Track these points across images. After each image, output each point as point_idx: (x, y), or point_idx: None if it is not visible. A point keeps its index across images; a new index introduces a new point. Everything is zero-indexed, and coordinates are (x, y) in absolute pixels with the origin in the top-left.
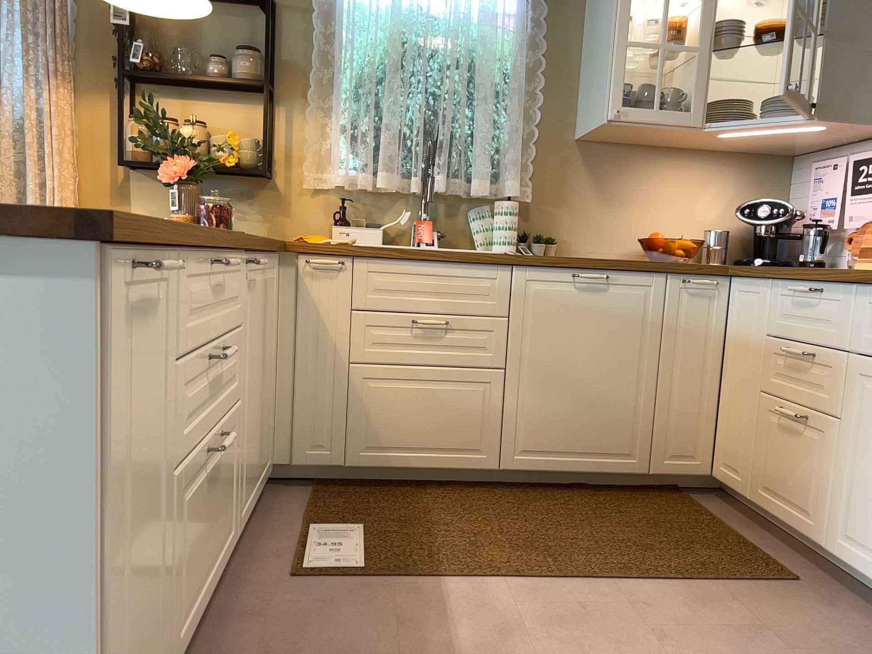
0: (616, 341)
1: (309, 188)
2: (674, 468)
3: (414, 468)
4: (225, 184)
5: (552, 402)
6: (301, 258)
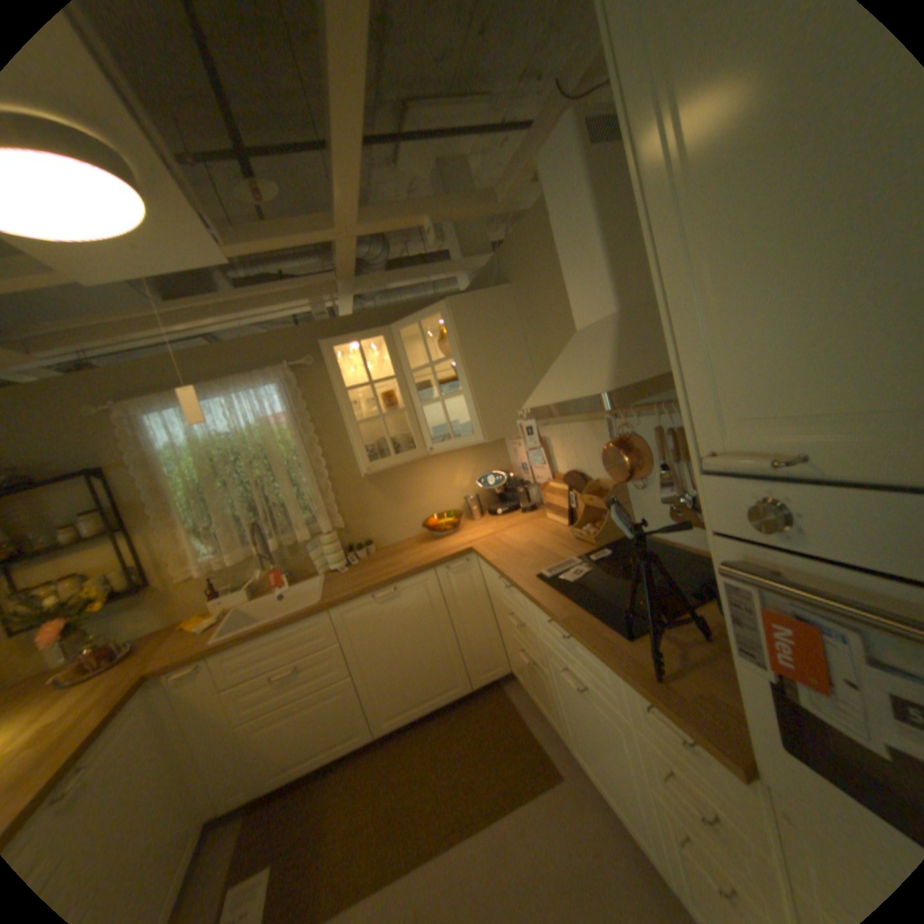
0: (417, 623)
1: (180, 581)
2: (486, 680)
3: (312, 770)
4: (112, 604)
5: (390, 681)
6: (163, 677)
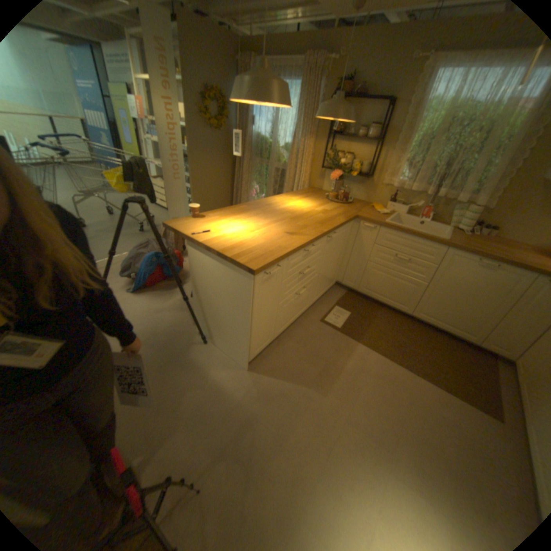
0: (490, 292)
1: (384, 183)
2: (494, 350)
3: (380, 301)
4: (354, 177)
5: (444, 302)
6: (362, 222)
